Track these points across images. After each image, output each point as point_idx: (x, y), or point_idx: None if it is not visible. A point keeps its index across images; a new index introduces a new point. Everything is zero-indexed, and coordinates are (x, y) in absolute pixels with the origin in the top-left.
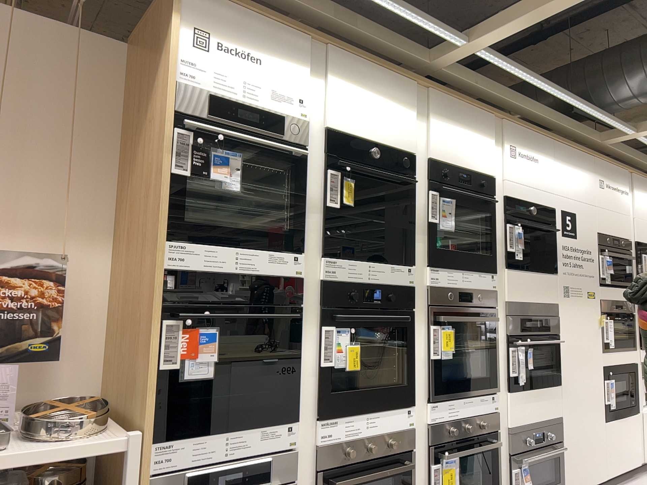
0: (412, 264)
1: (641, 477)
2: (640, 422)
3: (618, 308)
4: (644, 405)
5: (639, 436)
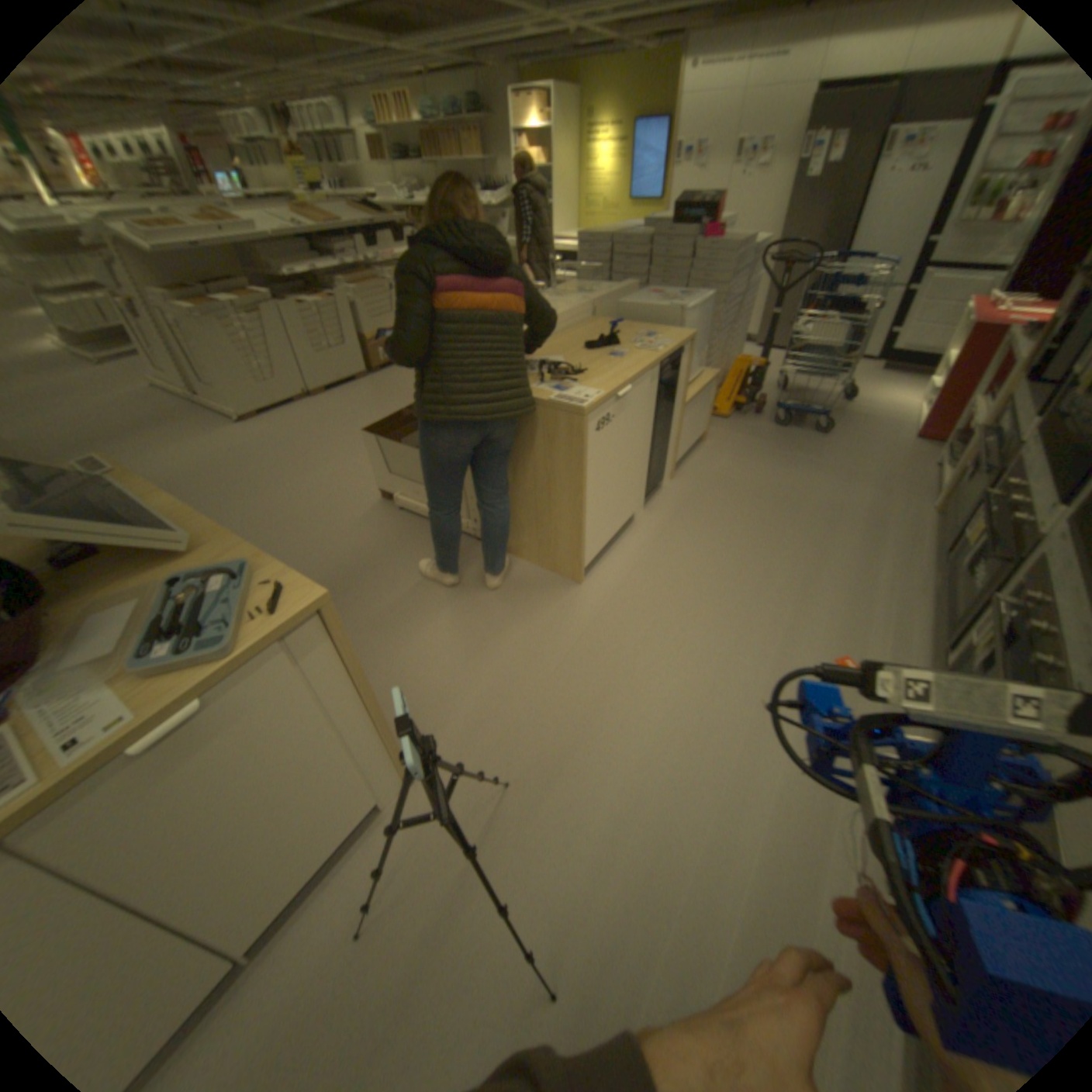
0: None
1: None
2: None
3: None
4: None
5: None
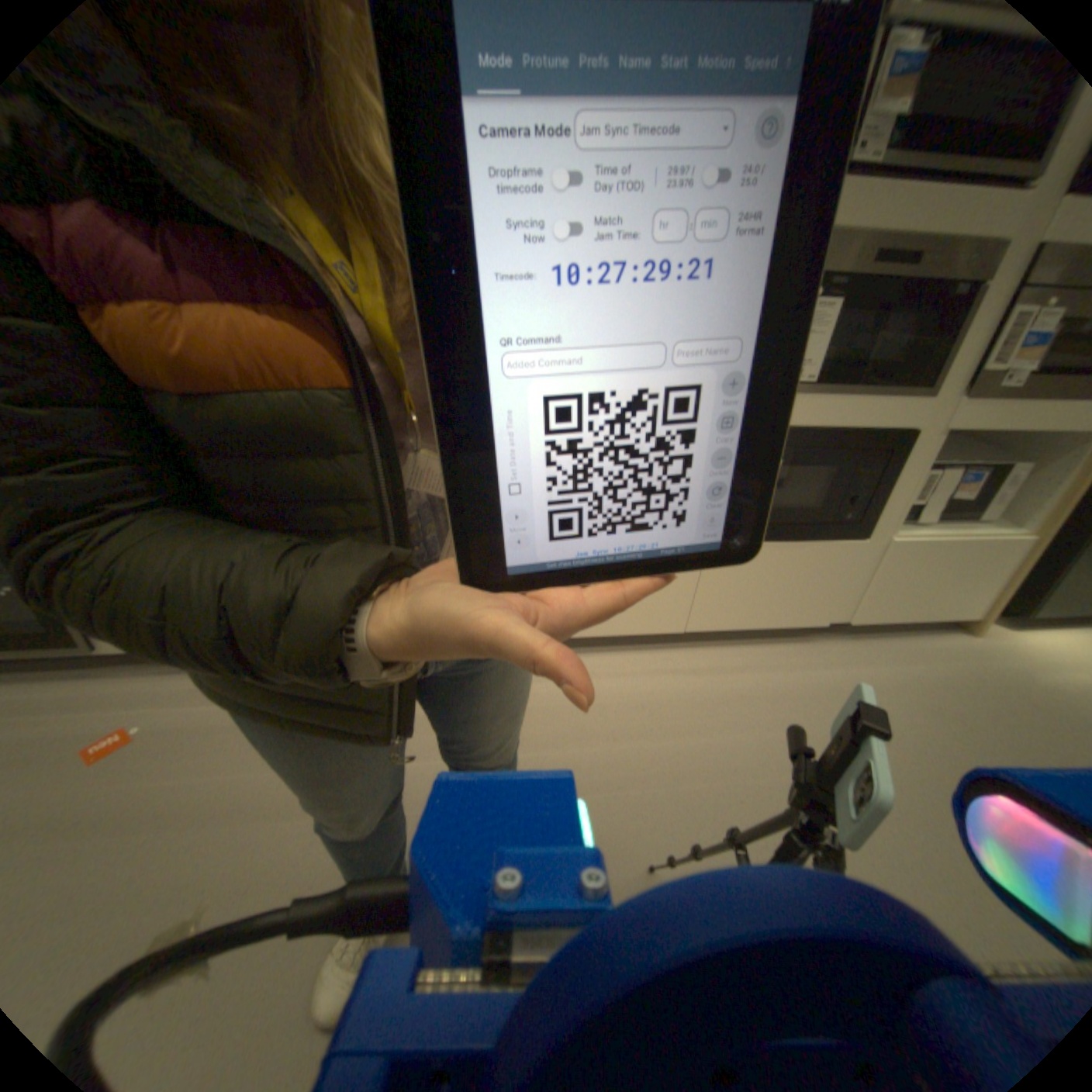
0: None
1: (816, 643)
2: (871, 557)
3: (901, 261)
4: (928, 526)
5: (844, 583)
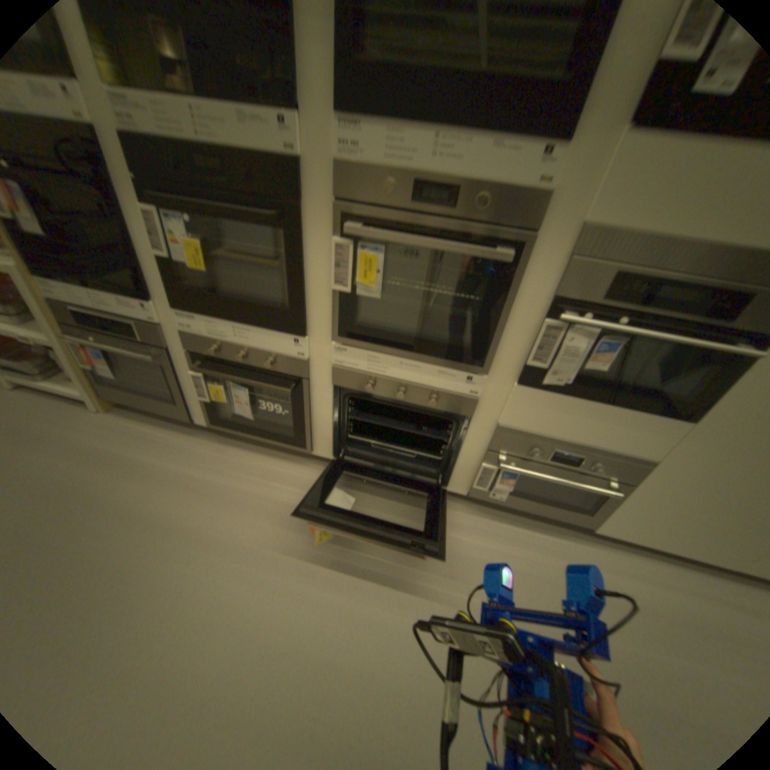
0: (292, 103)
1: None
2: None
3: None
4: None
5: None
